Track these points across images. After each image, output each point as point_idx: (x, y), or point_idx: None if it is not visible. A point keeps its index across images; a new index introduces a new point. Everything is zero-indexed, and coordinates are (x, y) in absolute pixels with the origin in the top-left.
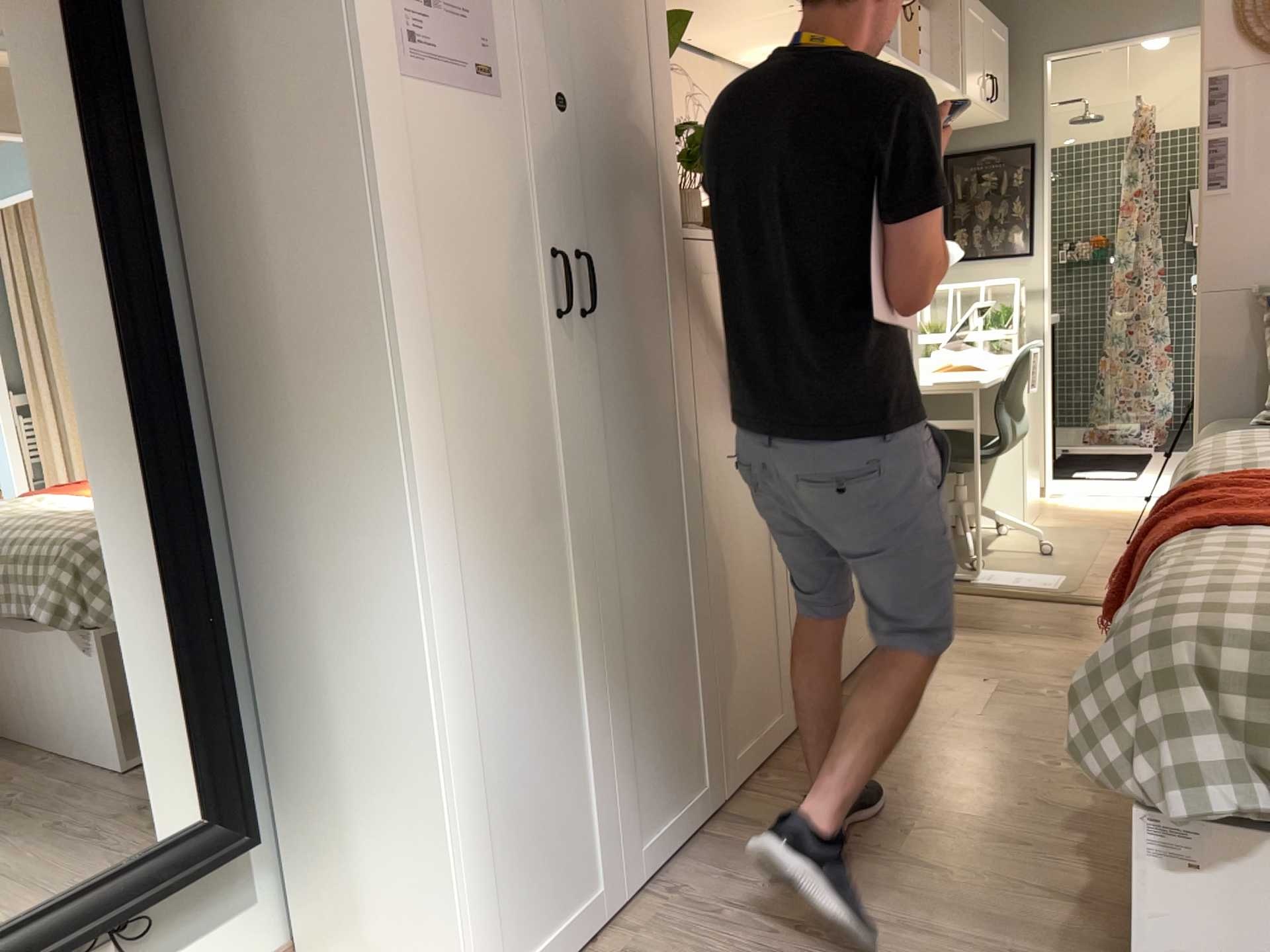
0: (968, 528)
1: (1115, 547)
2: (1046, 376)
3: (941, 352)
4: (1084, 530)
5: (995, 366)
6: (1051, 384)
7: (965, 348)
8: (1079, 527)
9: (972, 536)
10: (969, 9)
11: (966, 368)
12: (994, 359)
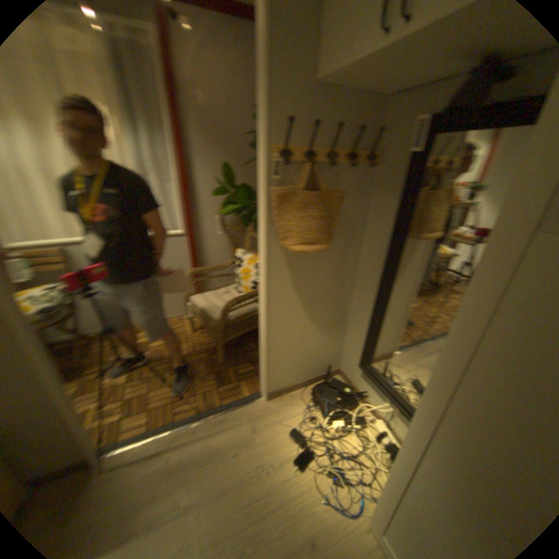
0: None
1: None
2: None
3: None
4: None
5: None
6: None
7: None
8: None
9: None
10: None
11: None
12: None
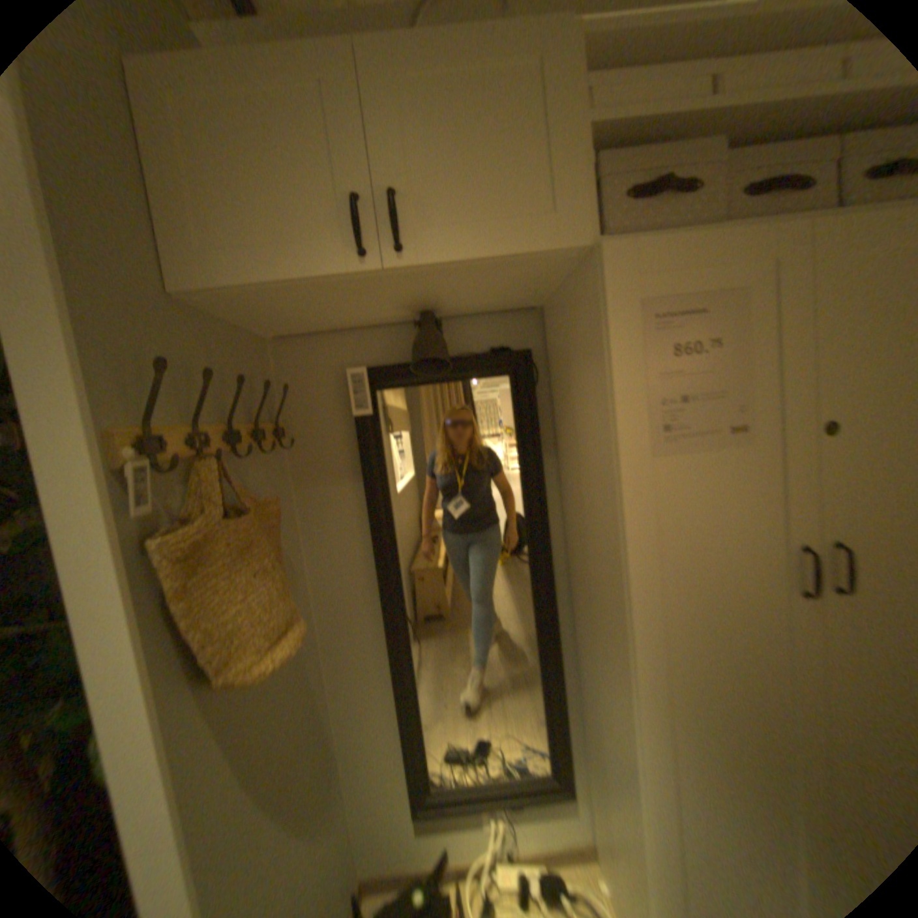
0: None
1: None
2: None
3: None
4: None
5: None
6: None
7: None
8: None
9: None
10: None
11: None
12: None
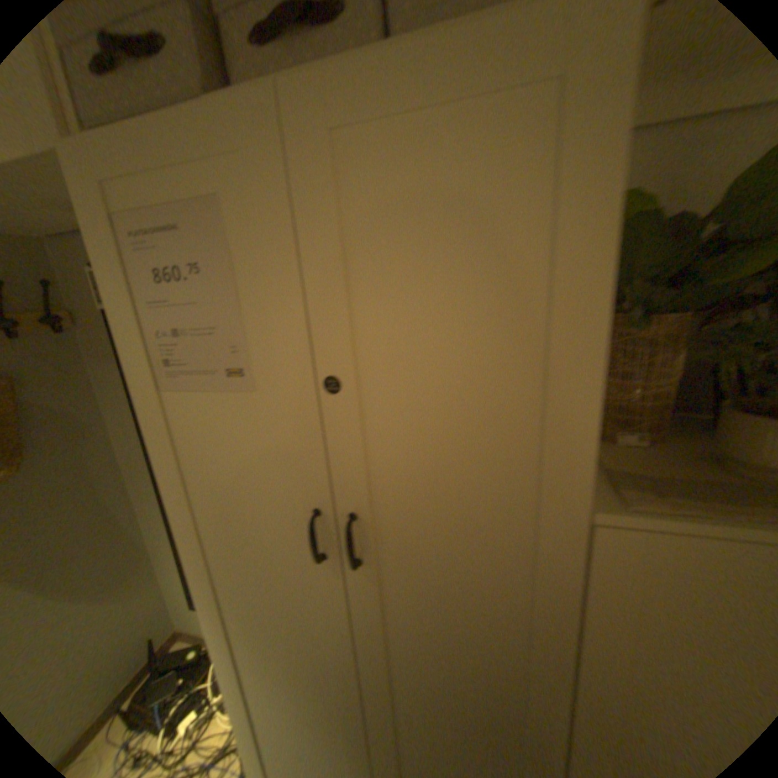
0: None
1: None
2: None
3: None
4: None
5: None
6: None
7: None
8: None
9: None
10: None
11: None
12: None
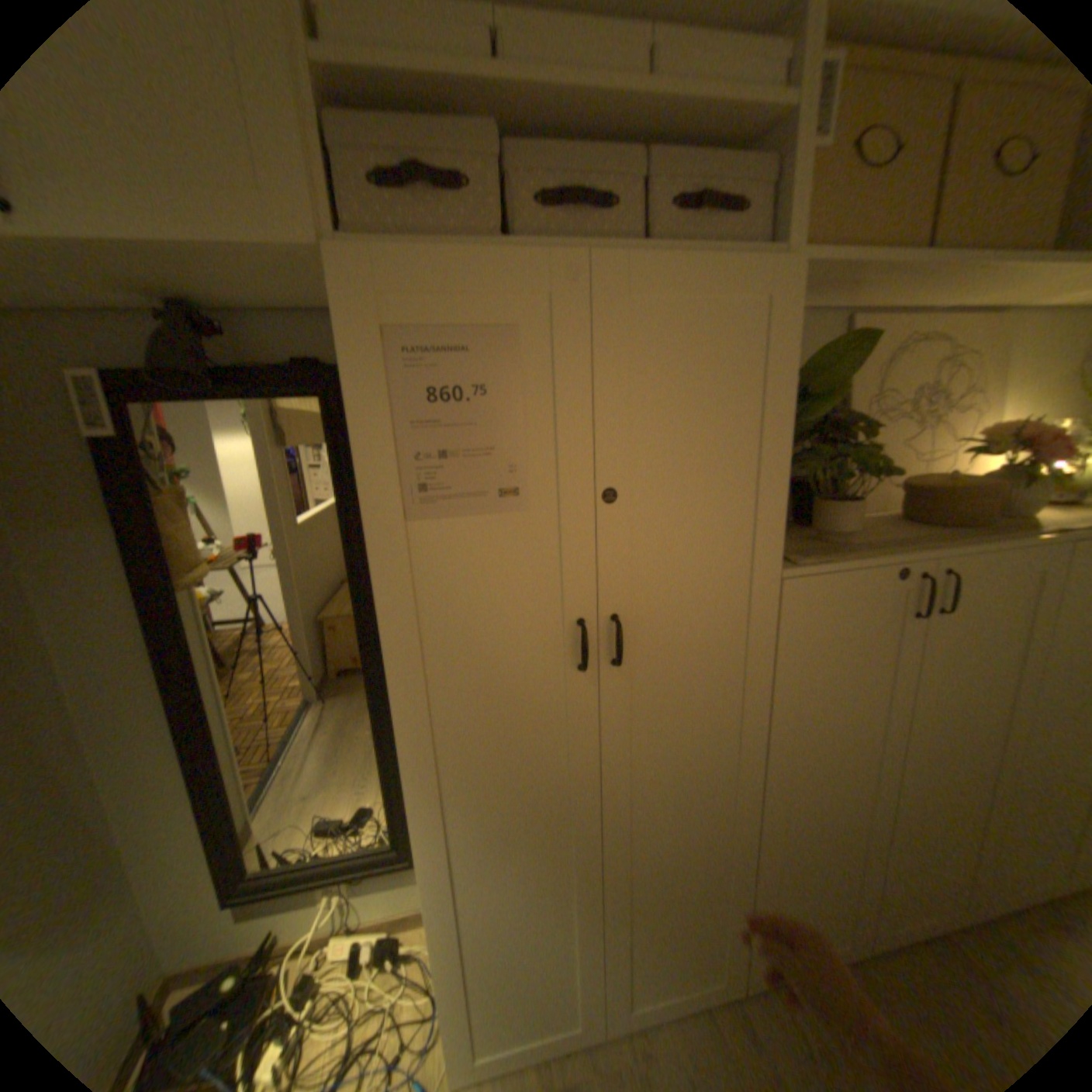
0: None
1: None
2: None
3: None
4: None
5: None
6: None
7: None
8: None
9: None
10: None
11: None
12: None
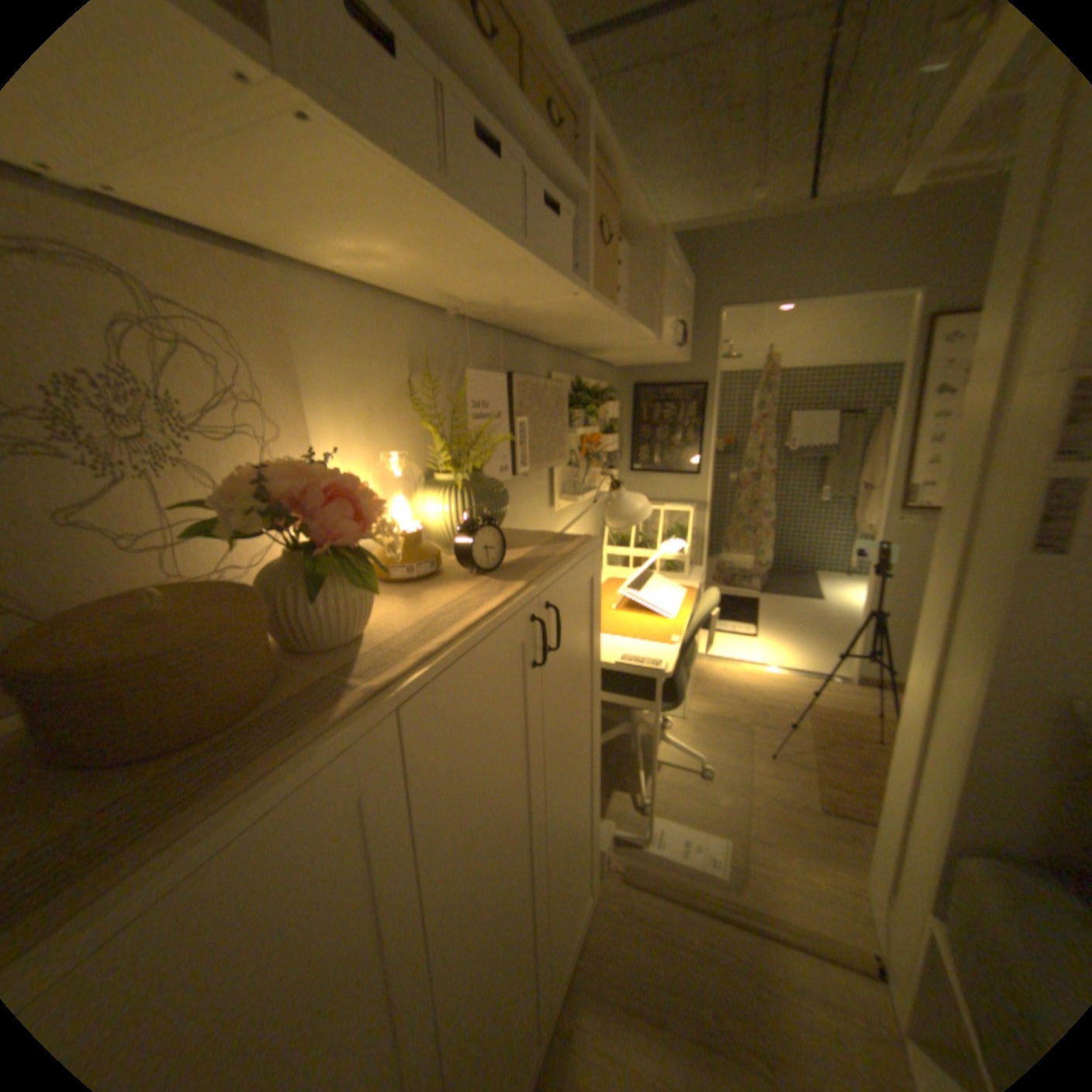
0: (638, 763)
1: (762, 764)
2: (702, 568)
3: (623, 591)
4: (730, 724)
5: (672, 608)
6: (704, 573)
7: (644, 579)
8: (725, 718)
9: (642, 774)
10: (671, 245)
11: (645, 607)
12: (669, 591)
